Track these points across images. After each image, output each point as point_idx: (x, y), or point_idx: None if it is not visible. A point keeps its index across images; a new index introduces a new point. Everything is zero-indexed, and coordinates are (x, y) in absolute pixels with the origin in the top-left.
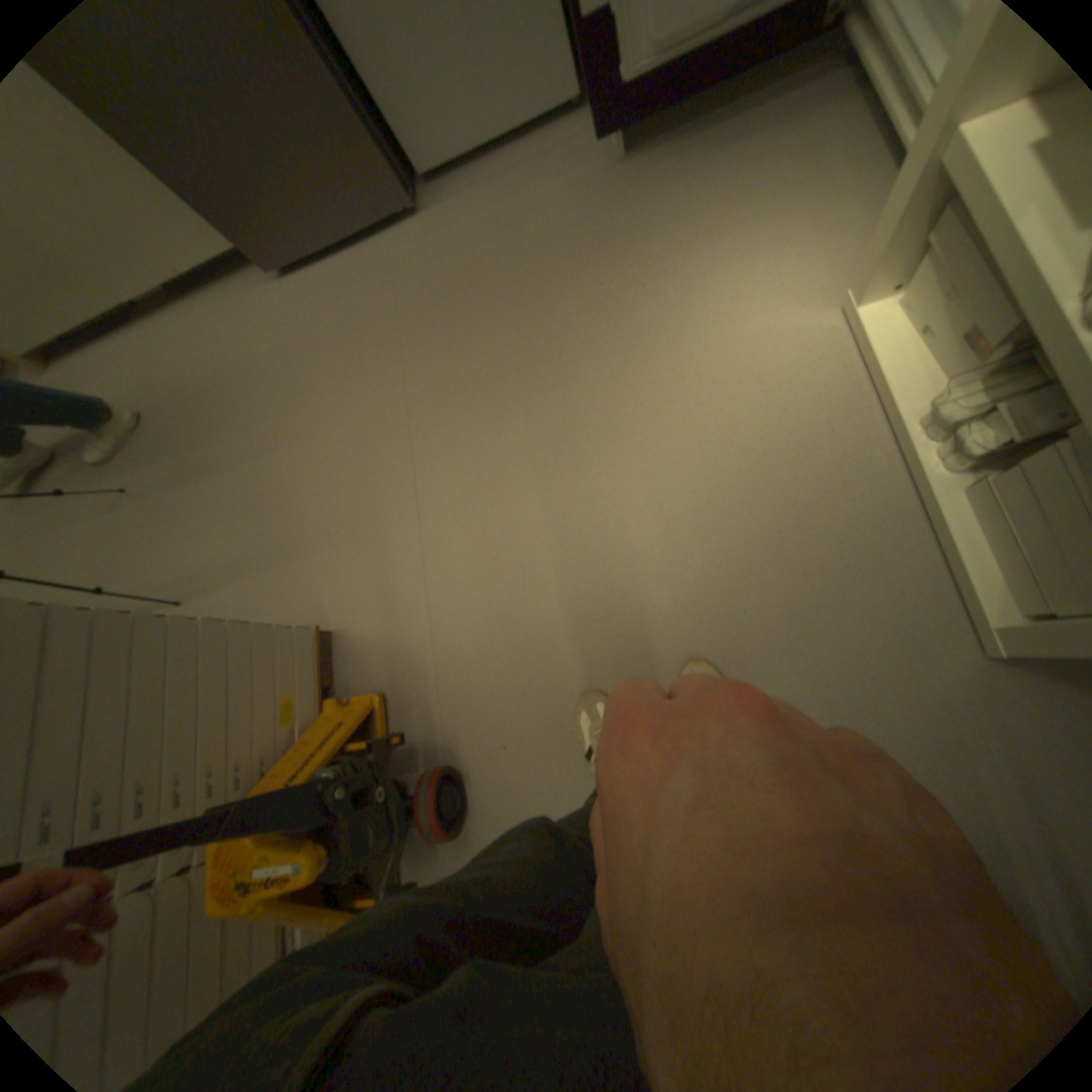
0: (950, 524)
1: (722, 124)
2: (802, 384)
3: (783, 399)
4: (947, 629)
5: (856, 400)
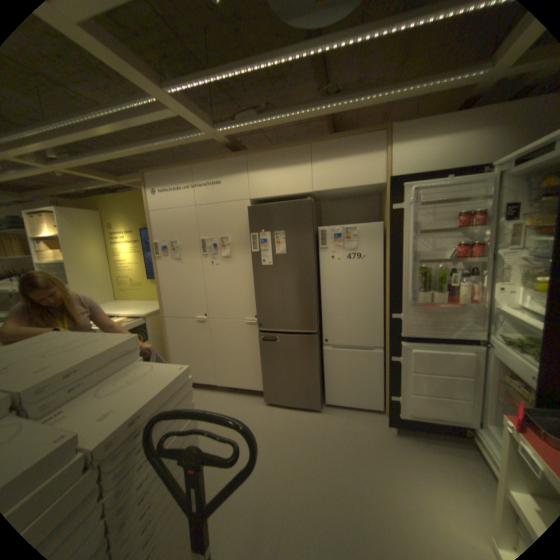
0: None
1: (433, 448)
2: None
3: None
4: None
5: None
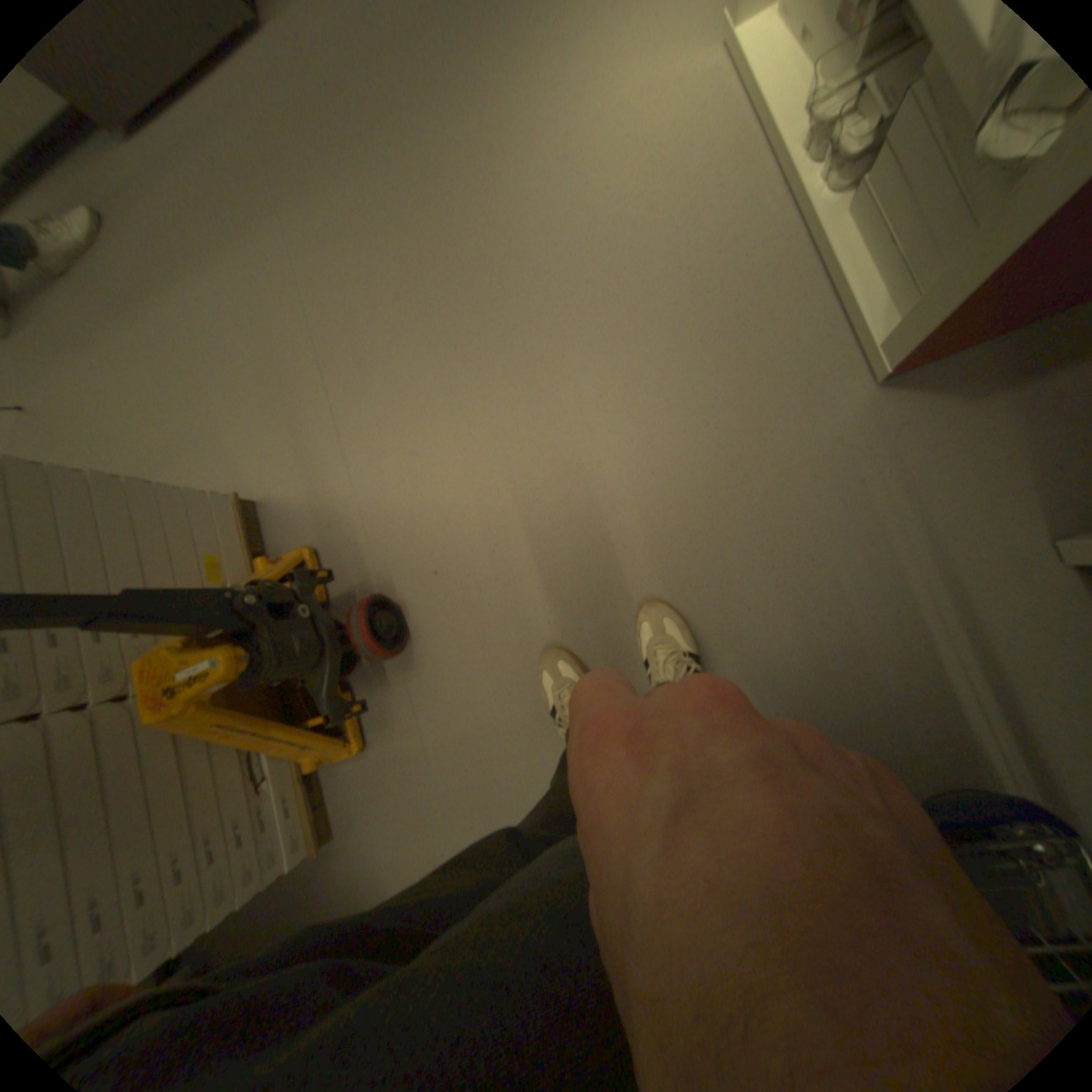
0: (836, 248)
1: None
2: (687, 138)
3: (669, 159)
4: (841, 365)
5: (743, 143)
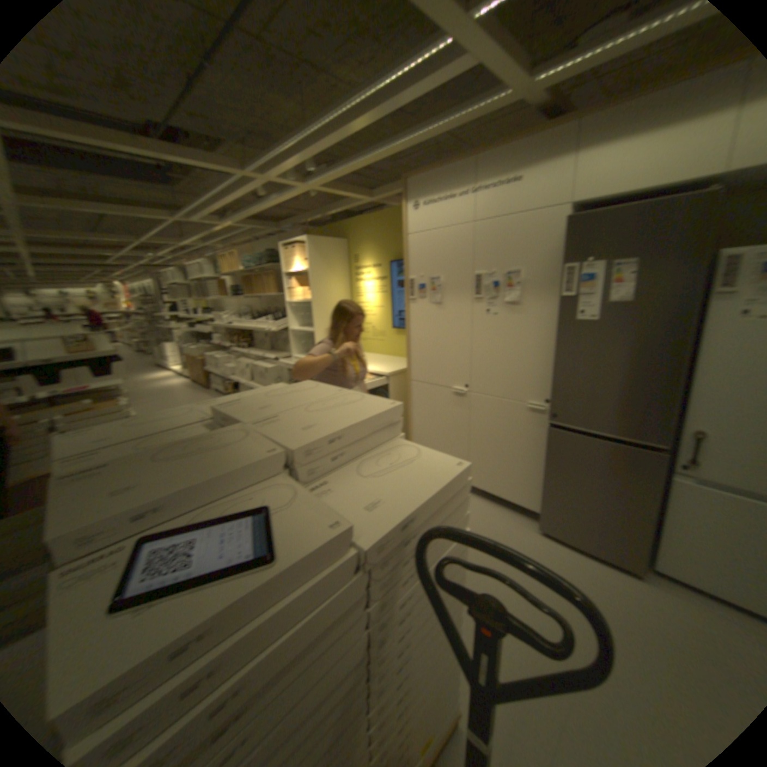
0: None
1: None
2: None
3: None
4: None
5: None
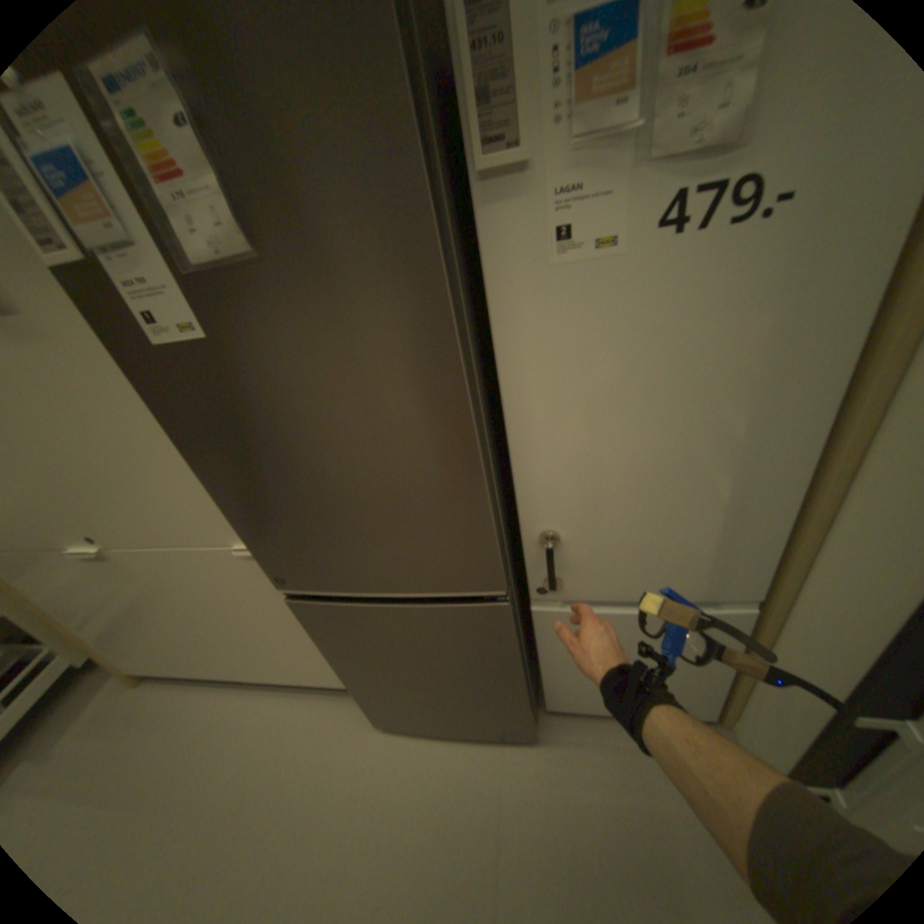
0: None
1: None
2: None
3: None
4: None
5: None
